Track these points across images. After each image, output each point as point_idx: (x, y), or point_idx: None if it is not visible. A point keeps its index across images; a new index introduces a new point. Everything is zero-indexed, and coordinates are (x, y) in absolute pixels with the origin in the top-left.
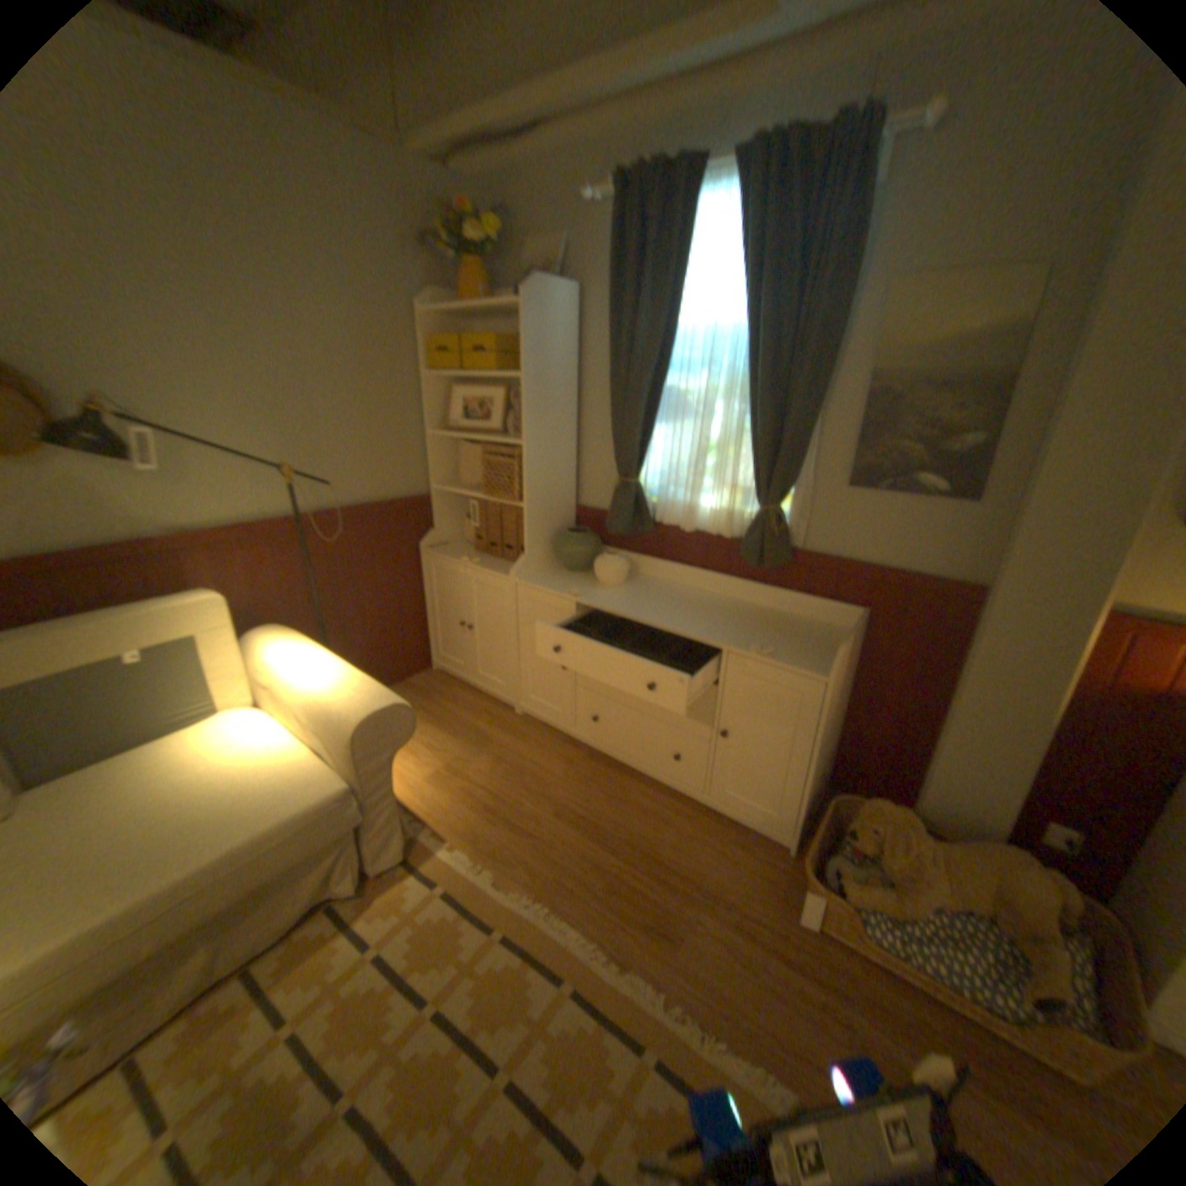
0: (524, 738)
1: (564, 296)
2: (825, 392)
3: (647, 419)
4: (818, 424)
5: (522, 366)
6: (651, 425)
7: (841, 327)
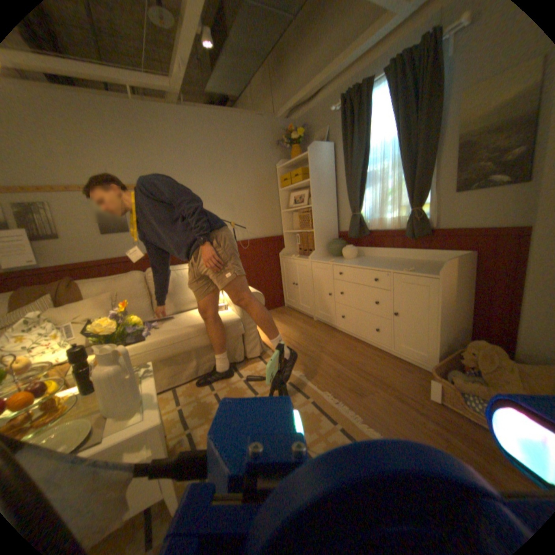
0: (315, 327)
1: (326, 147)
2: (436, 150)
3: (362, 186)
4: (436, 166)
5: (312, 178)
6: (363, 188)
7: (438, 120)
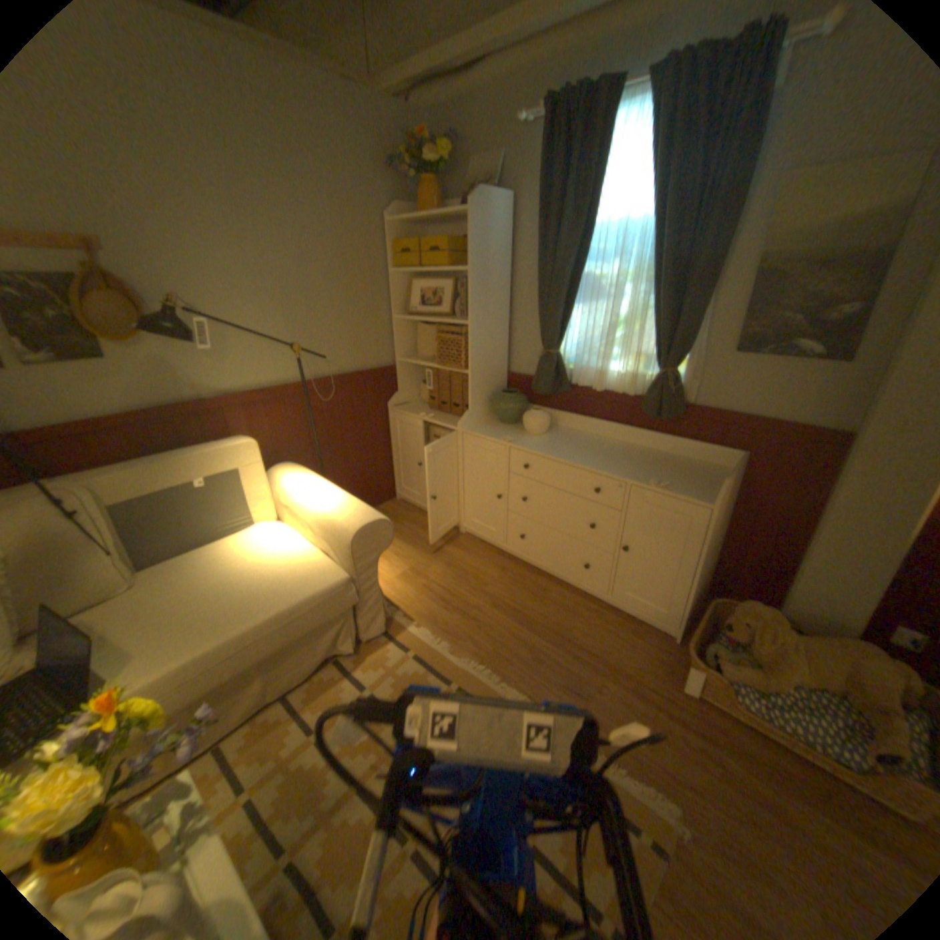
0: (467, 549)
1: (501, 202)
2: (720, 272)
3: (567, 300)
4: (712, 300)
5: (467, 261)
6: (570, 305)
7: (736, 216)
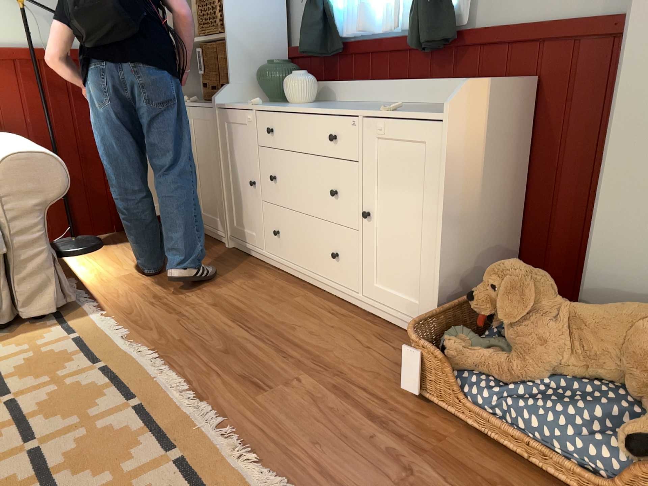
0: (221, 260)
1: None
2: None
3: None
4: None
5: None
6: None
7: None
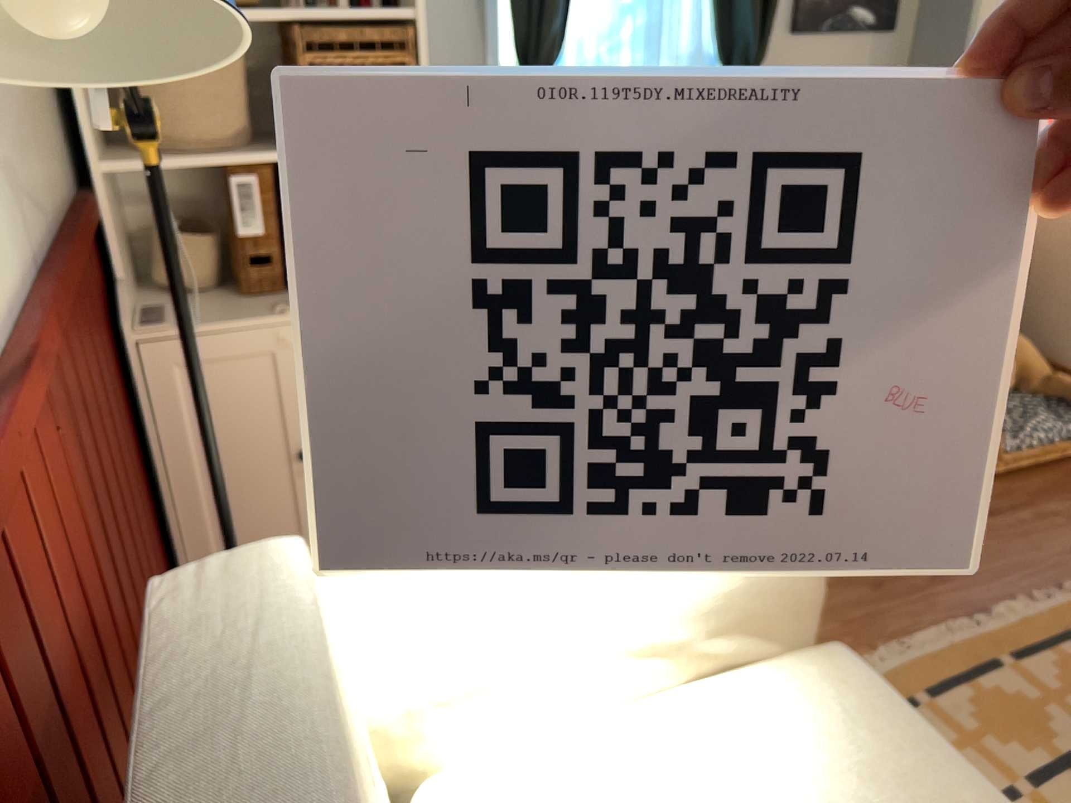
0: None
1: None
2: None
3: None
4: None
5: None
6: None
7: None
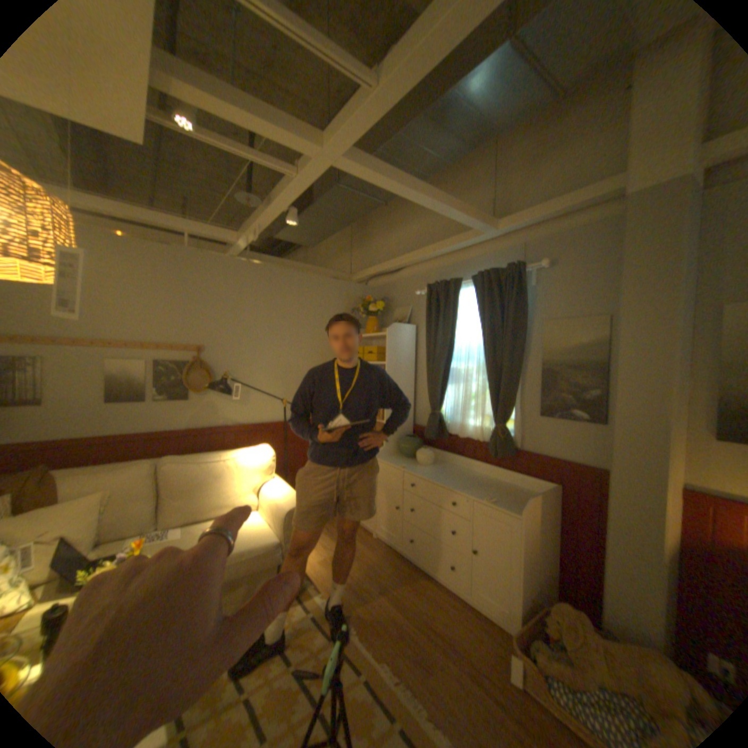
0: (374, 551)
1: (406, 330)
2: (519, 370)
3: (443, 382)
4: (520, 385)
5: (388, 359)
6: (445, 385)
7: (521, 342)
